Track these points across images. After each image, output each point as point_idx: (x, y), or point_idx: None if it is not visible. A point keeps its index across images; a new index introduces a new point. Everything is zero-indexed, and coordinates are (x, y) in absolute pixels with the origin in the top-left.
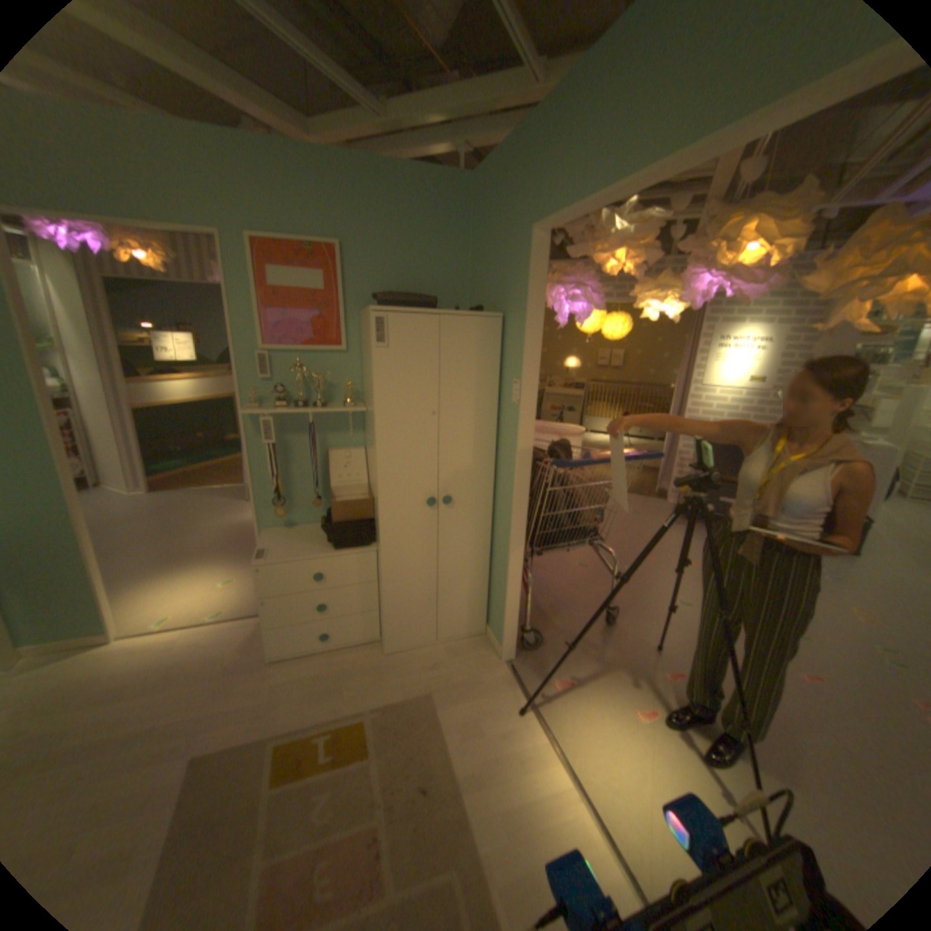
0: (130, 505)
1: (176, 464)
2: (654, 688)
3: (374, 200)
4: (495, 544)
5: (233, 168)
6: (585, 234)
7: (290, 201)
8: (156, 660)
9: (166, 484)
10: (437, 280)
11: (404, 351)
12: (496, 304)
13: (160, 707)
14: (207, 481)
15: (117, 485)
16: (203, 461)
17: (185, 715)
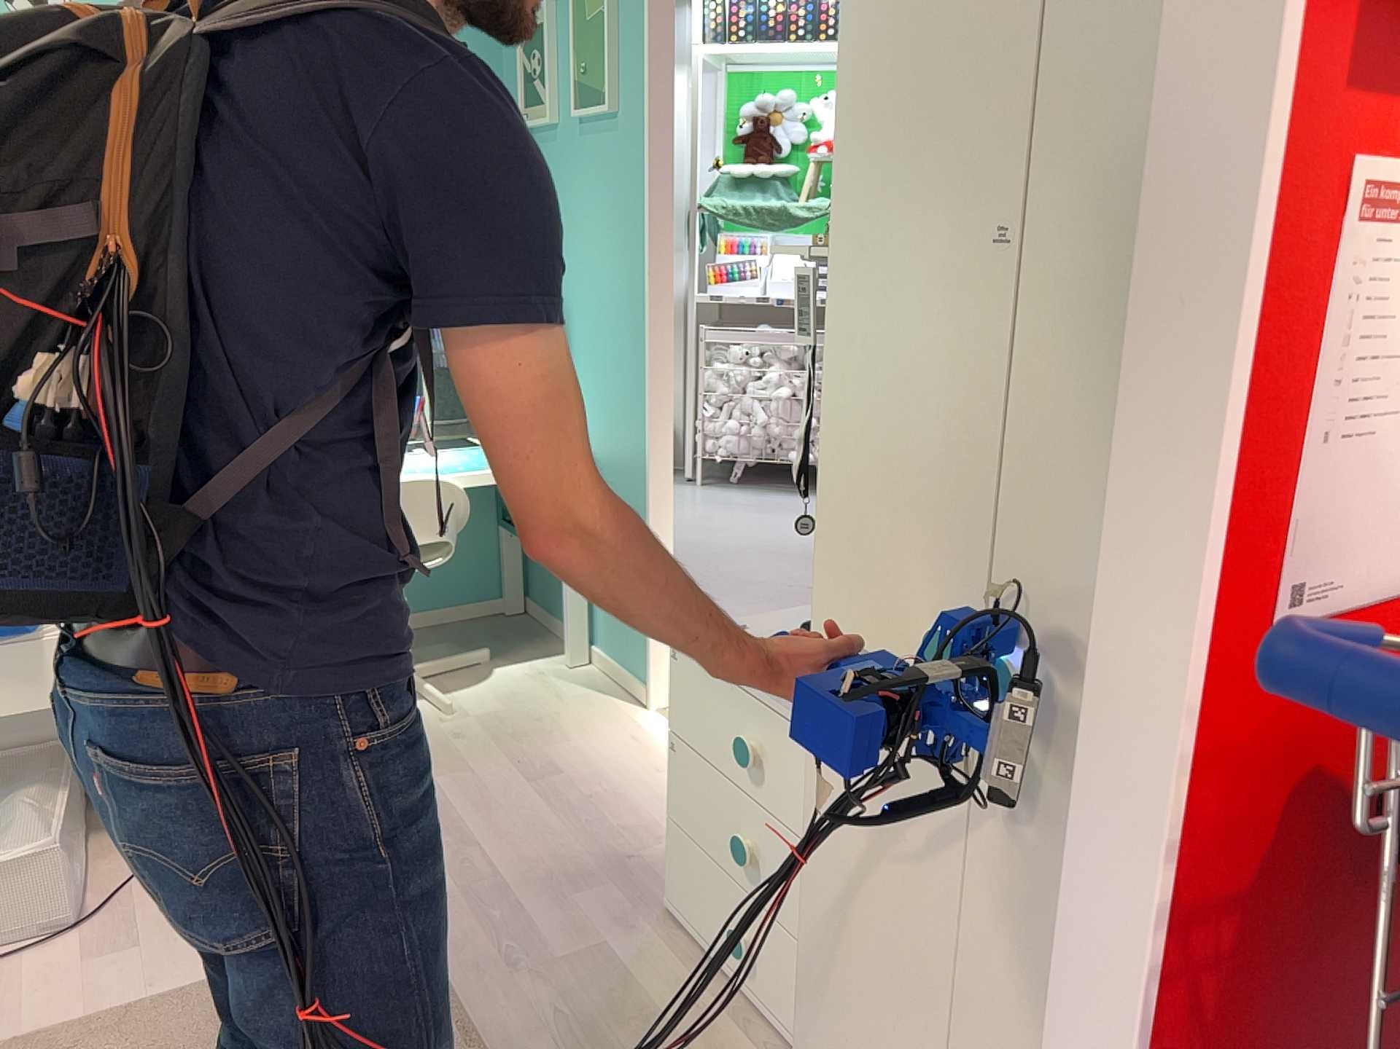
0: None
1: None
2: None
3: None
4: None
5: None
6: None
7: None
8: (629, 769)
9: None
10: None
11: None
12: None
13: (523, 828)
14: None
15: None
16: None
17: (509, 864)
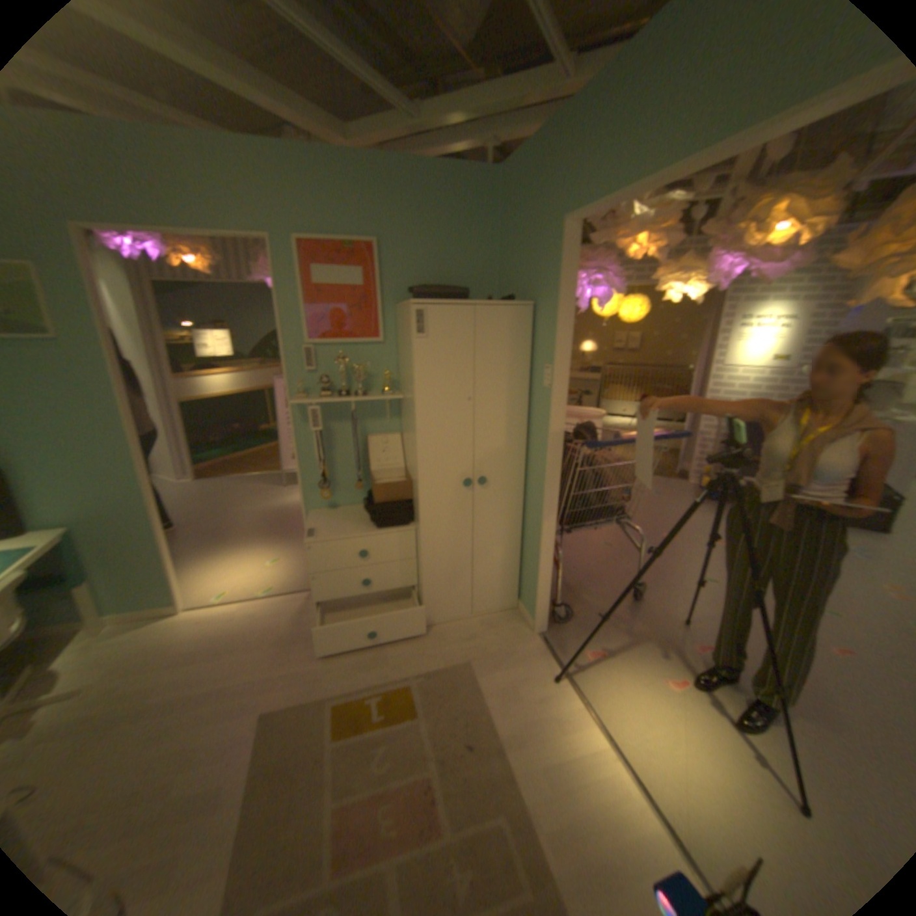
0: (177, 492)
1: (213, 453)
2: (683, 659)
3: (406, 198)
4: (526, 523)
5: (279, 175)
6: (607, 219)
7: (330, 203)
8: (217, 630)
9: (207, 472)
10: (466, 271)
11: (440, 341)
12: (525, 293)
13: (226, 671)
14: (244, 469)
15: (163, 474)
16: (238, 450)
17: (248, 678)
